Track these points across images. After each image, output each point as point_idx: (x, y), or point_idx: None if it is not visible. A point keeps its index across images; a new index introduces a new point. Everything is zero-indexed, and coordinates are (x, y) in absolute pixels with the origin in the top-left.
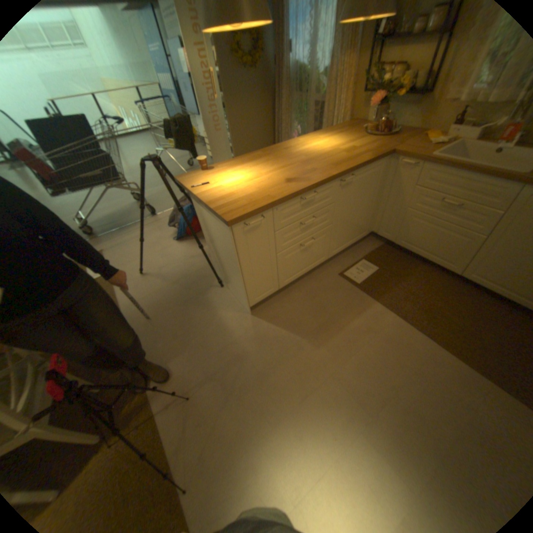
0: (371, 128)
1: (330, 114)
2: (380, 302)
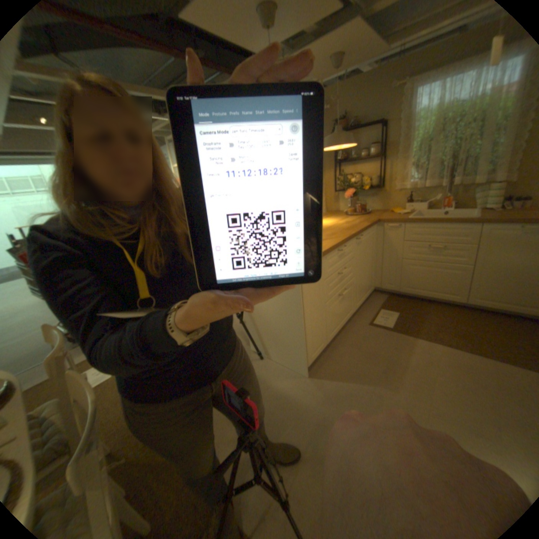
0: (351, 210)
1: None
2: (421, 338)
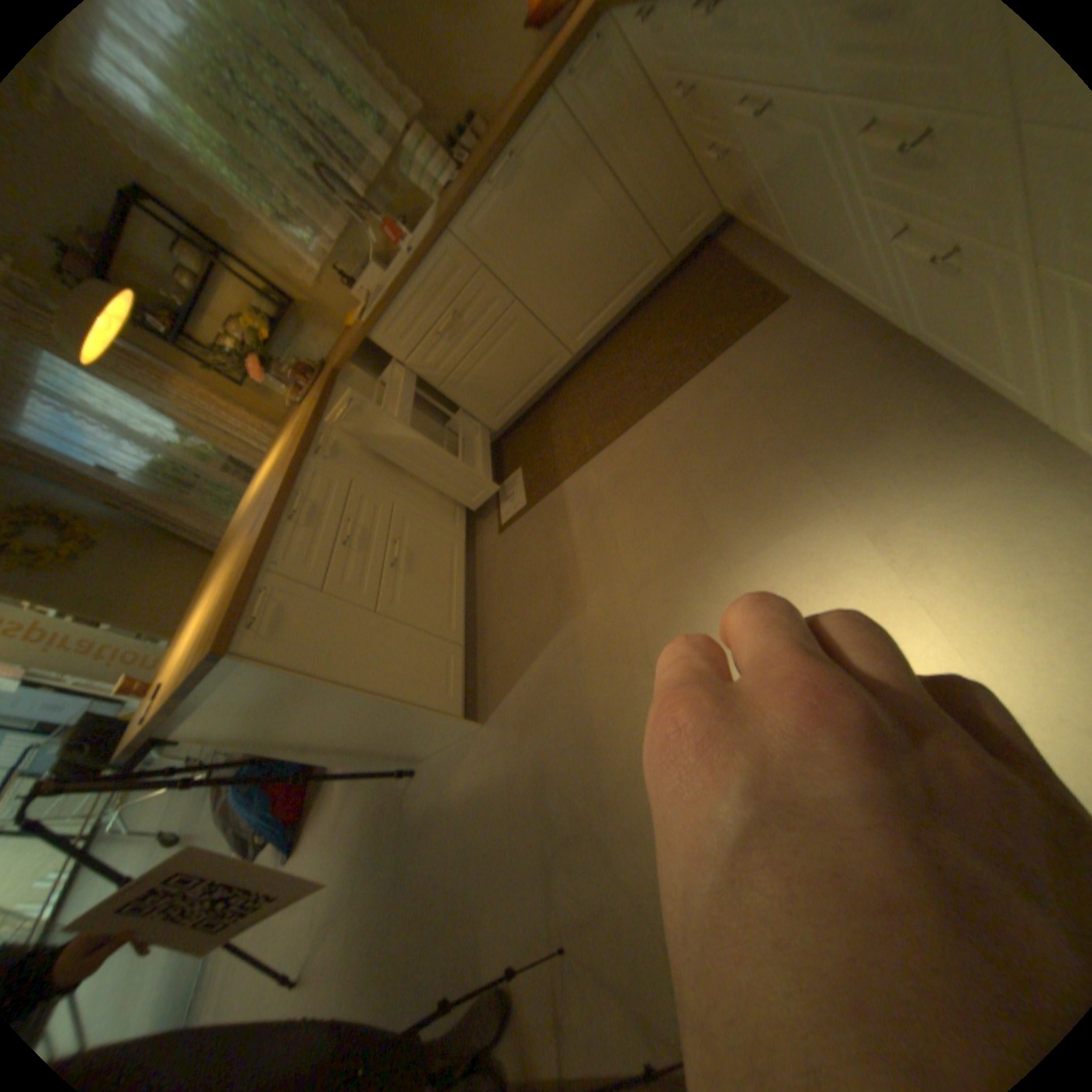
0: (297, 394)
1: (253, 452)
2: (565, 479)
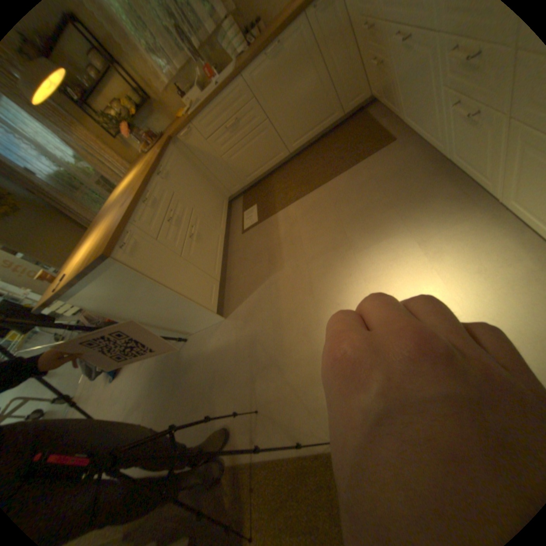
0: (145, 147)
1: (114, 176)
2: (278, 210)
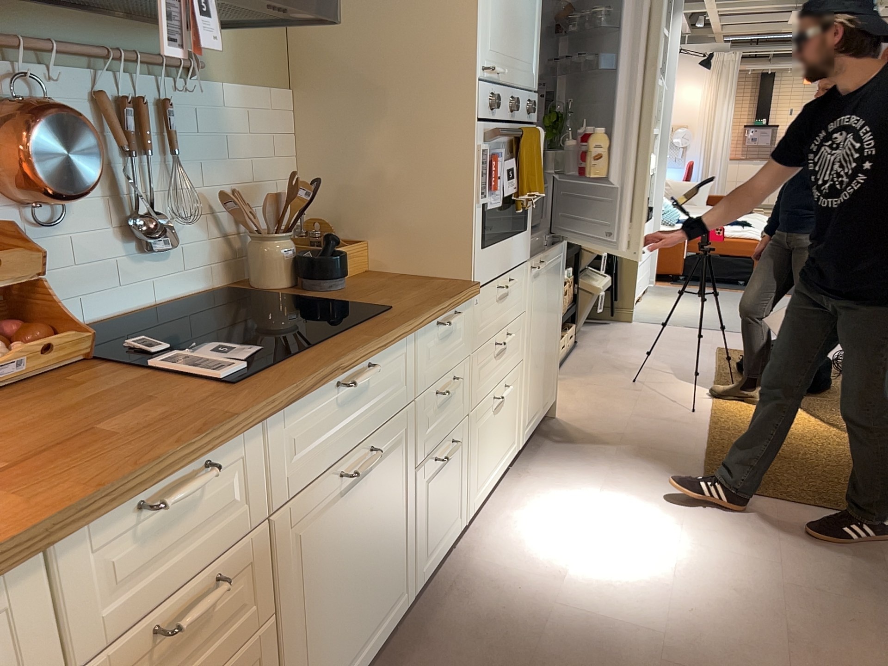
0: None
1: None
2: None
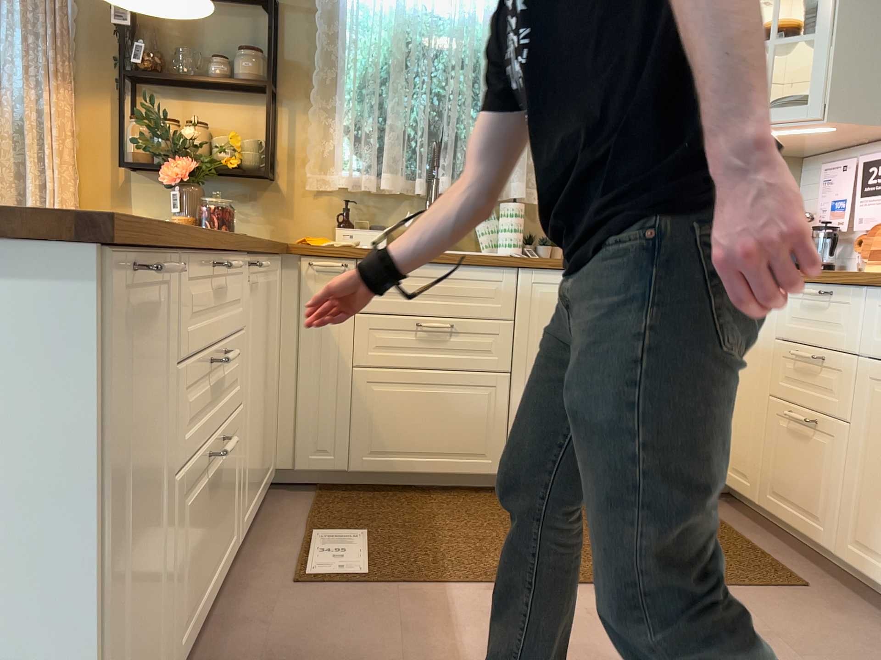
0: None
1: None
2: (450, 584)
